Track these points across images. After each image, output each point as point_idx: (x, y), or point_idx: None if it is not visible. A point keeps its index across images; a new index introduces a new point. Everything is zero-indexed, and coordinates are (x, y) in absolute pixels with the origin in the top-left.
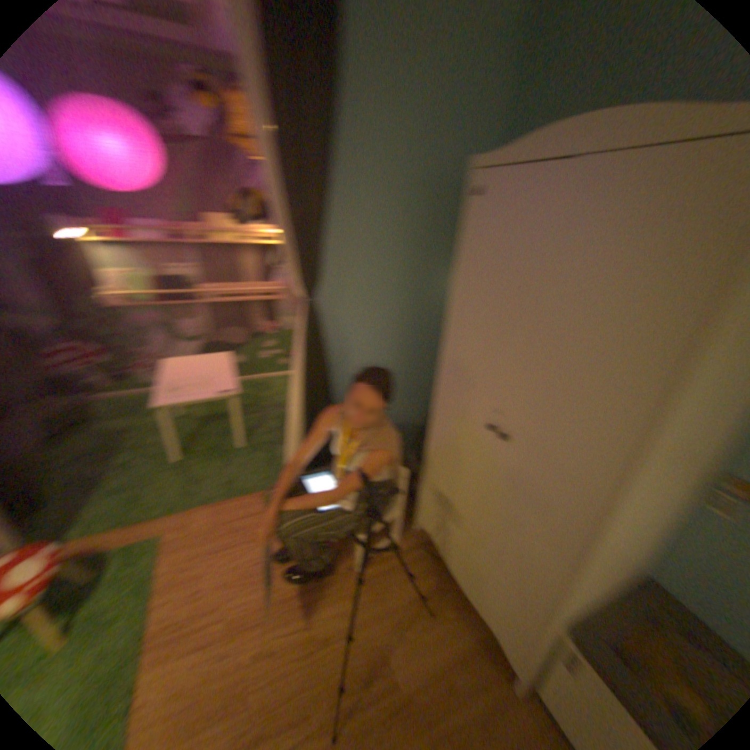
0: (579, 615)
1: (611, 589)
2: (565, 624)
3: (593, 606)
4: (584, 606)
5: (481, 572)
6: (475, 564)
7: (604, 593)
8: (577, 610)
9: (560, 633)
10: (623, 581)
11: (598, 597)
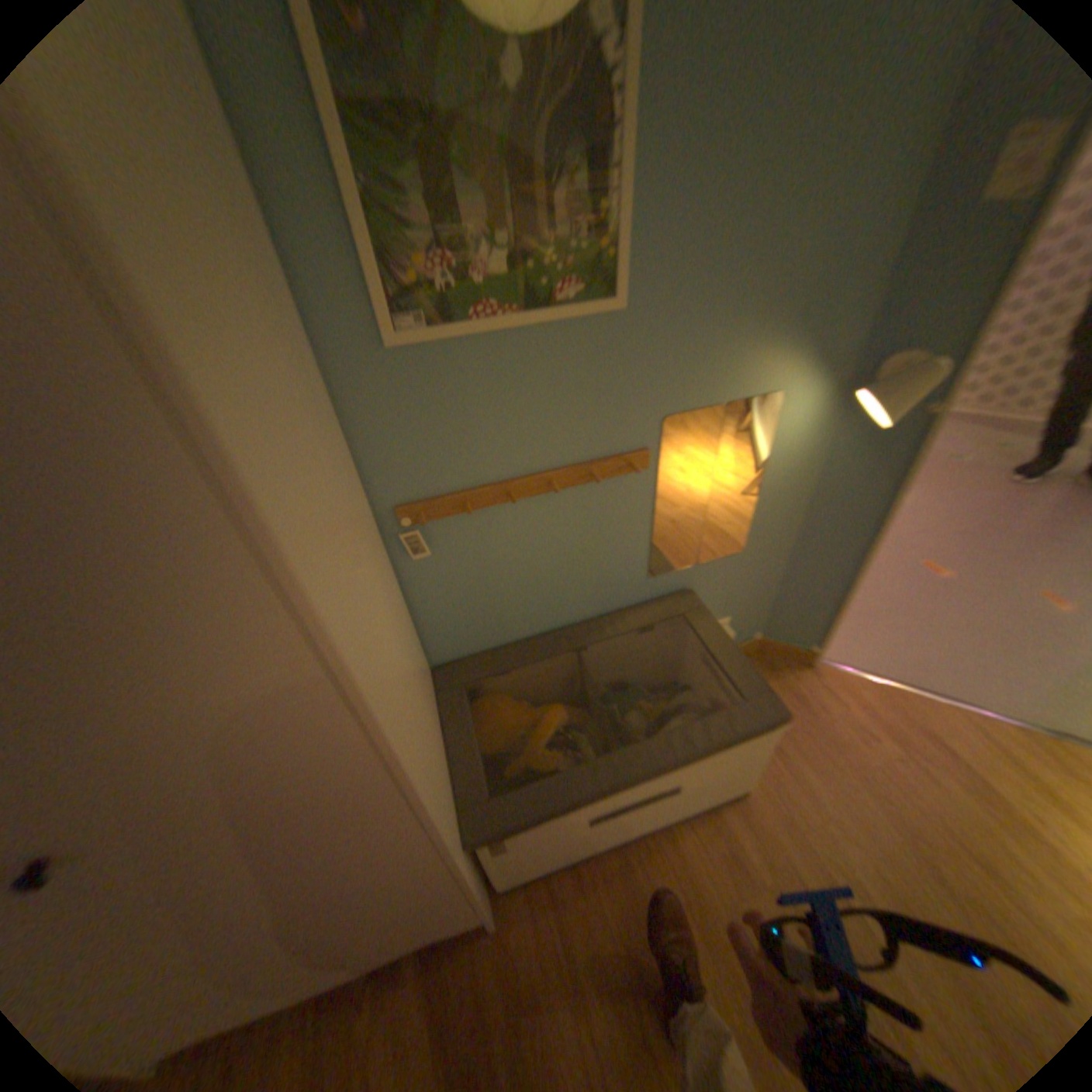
0: (455, 805)
1: (440, 735)
2: (461, 840)
3: (450, 773)
4: (450, 796)
5: (327, 940)
6: (308, 949)
7: (443, 749)
8: (453, 813)
9: (466, 850)
10: (436, 709)
11: (445, 764)
